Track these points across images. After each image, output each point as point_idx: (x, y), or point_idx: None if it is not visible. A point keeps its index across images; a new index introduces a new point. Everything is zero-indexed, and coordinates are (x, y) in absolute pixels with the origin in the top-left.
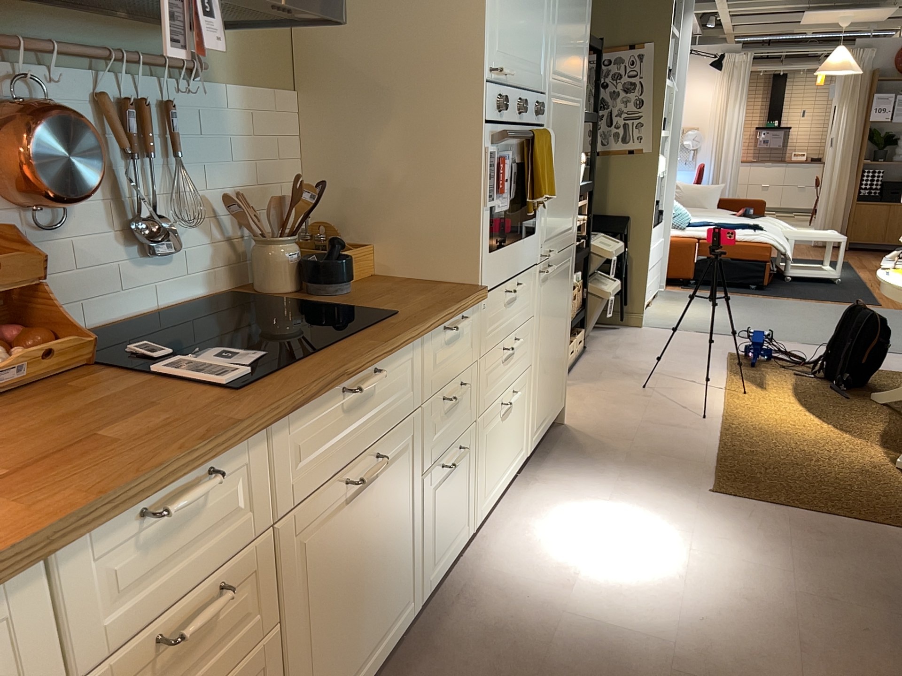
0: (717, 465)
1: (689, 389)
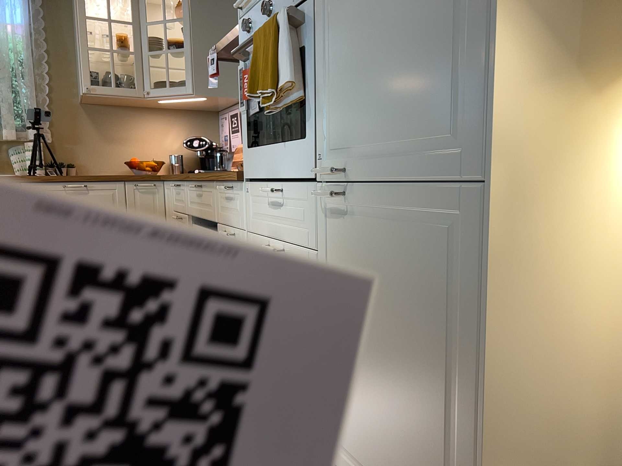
0: None
1: None
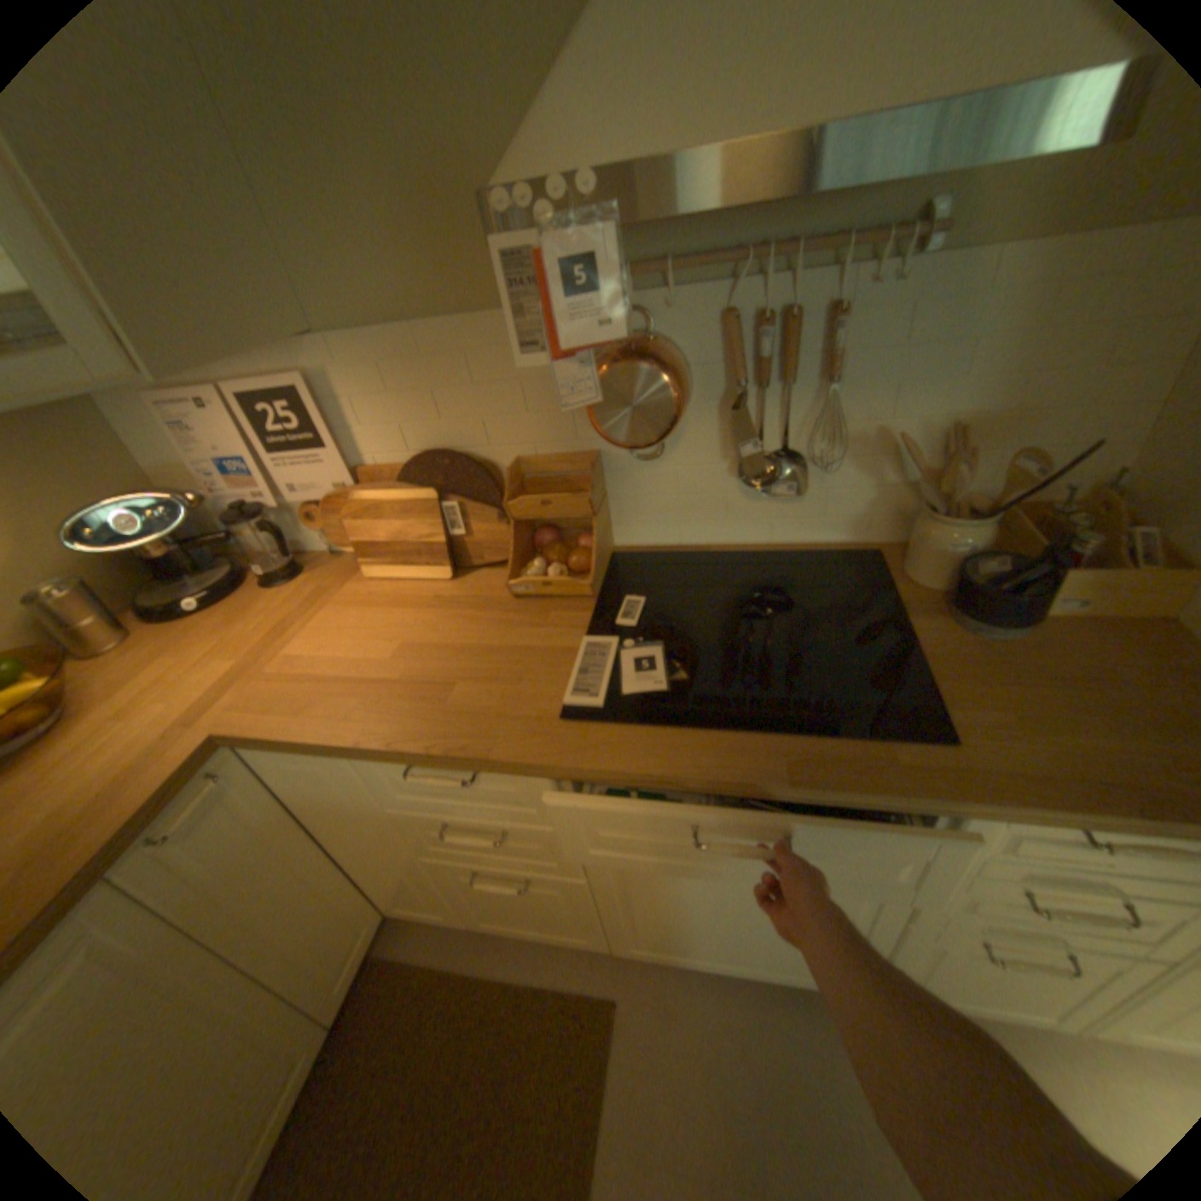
0: None
1: None
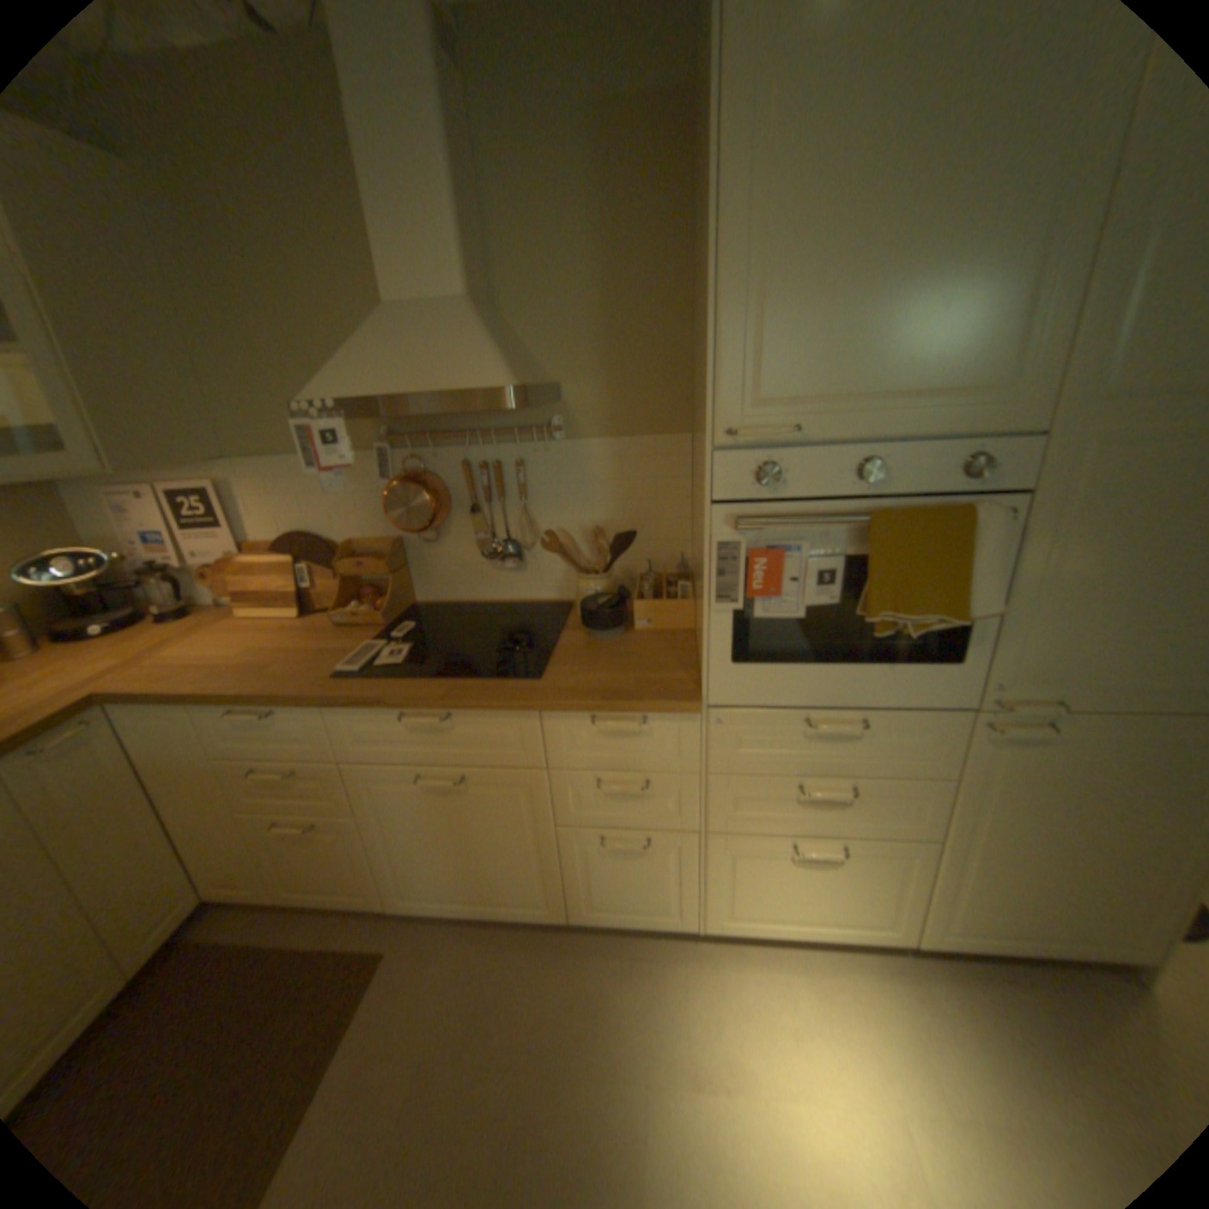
0: None
1: None
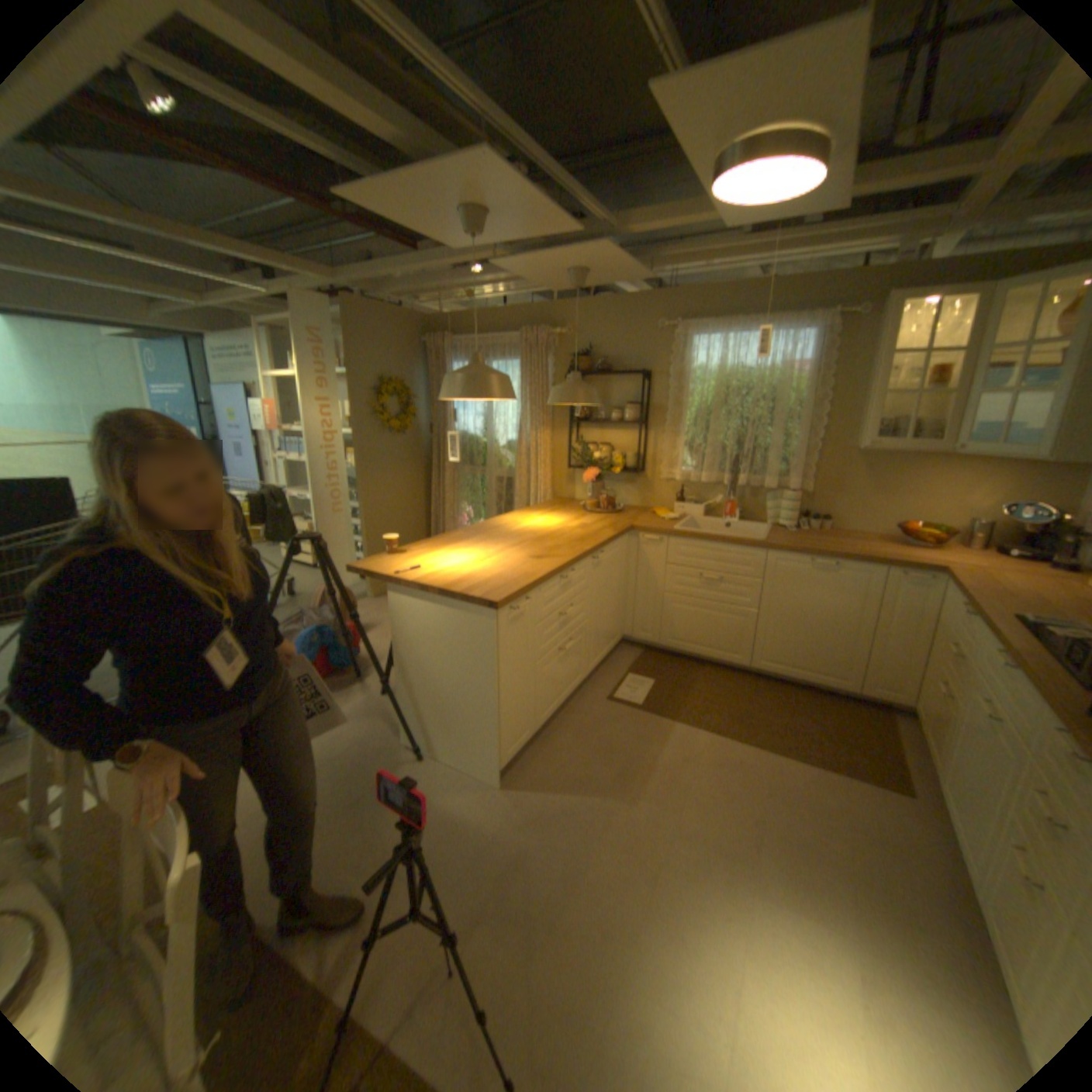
0: None
1: None
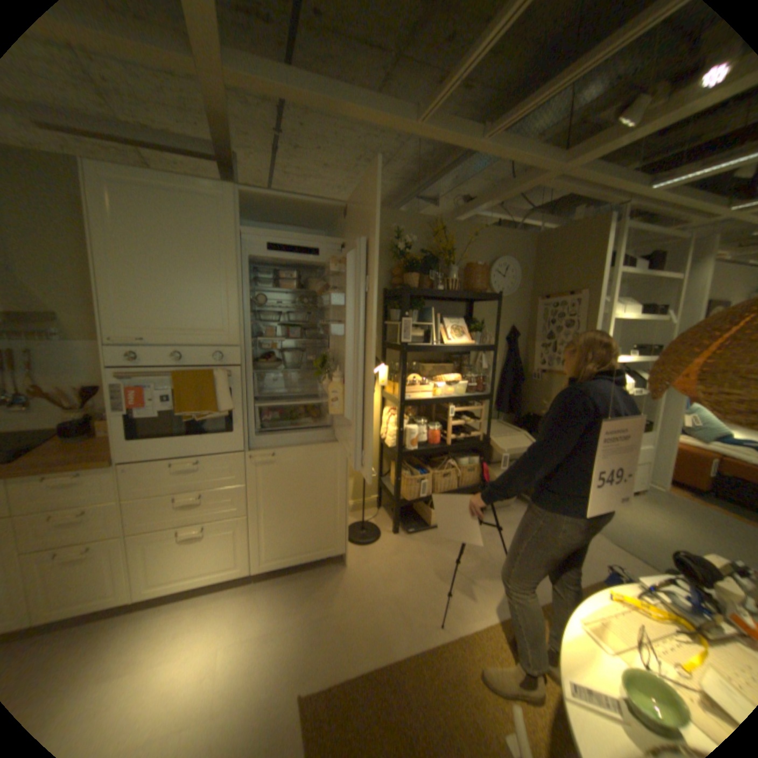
0: (353, 681)
1: (489, 595)
